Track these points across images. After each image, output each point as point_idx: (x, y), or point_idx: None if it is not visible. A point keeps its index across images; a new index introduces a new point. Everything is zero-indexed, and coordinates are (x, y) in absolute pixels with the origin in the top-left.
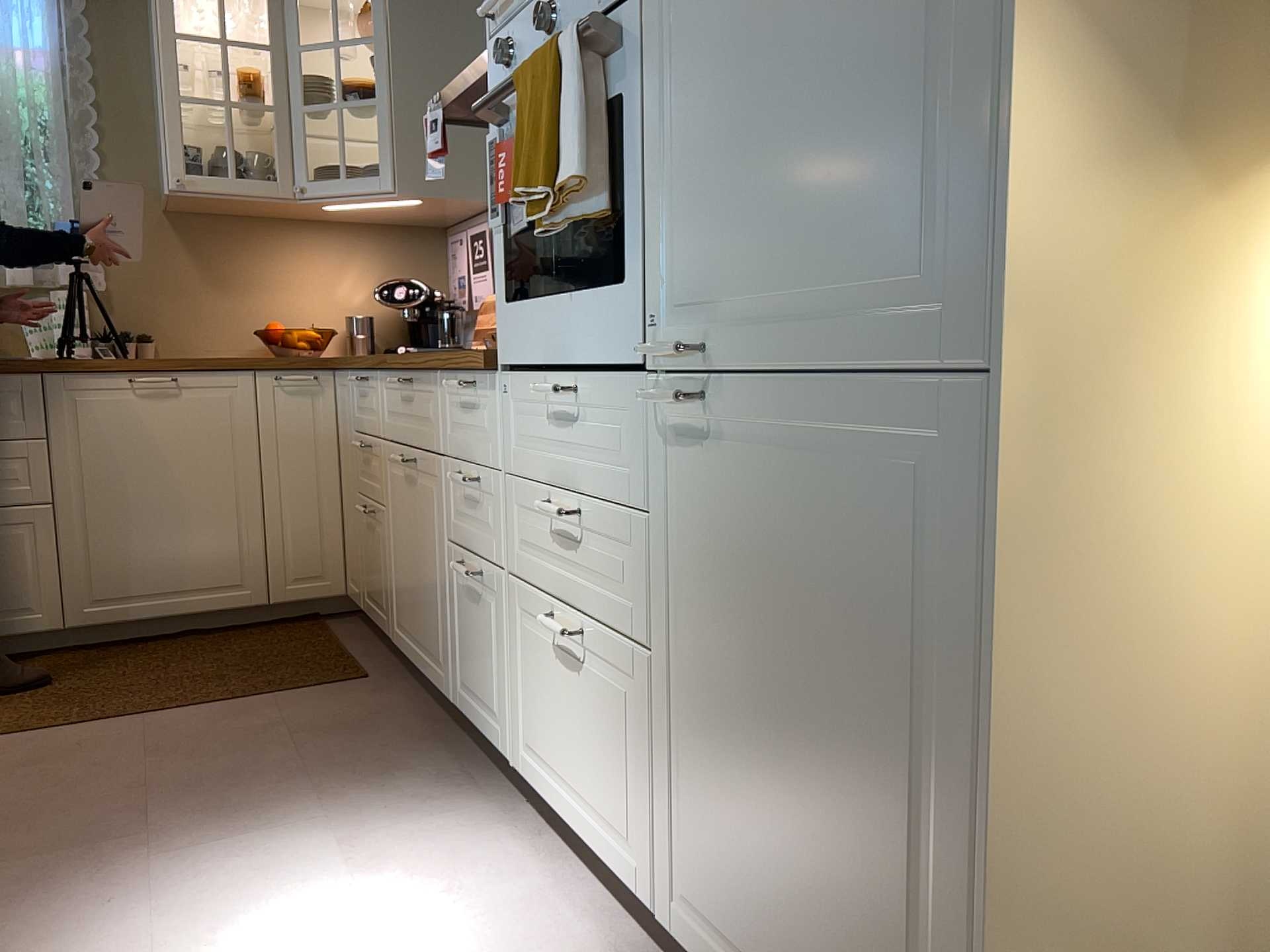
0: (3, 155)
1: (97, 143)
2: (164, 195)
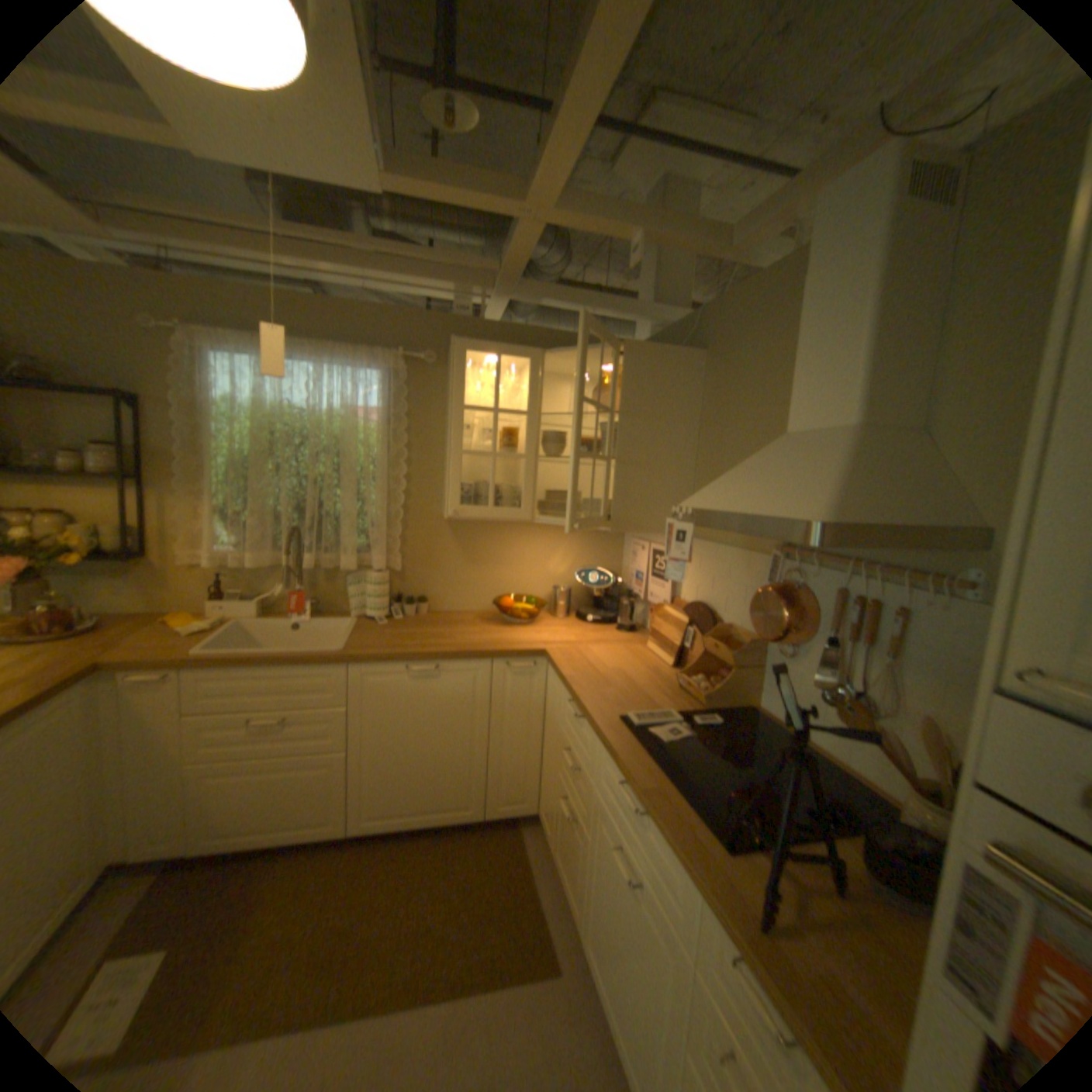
0: (346, 481)
1: (406, 472)
2: (445, 506)
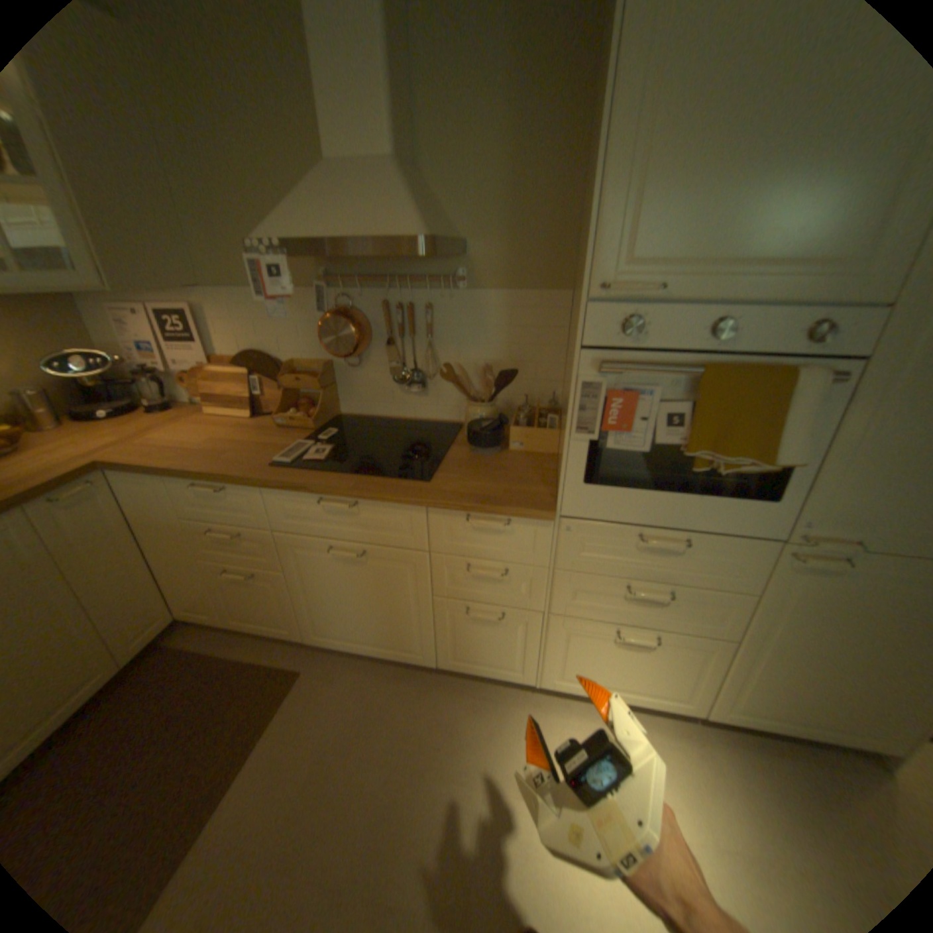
0: None
1: None
2: None
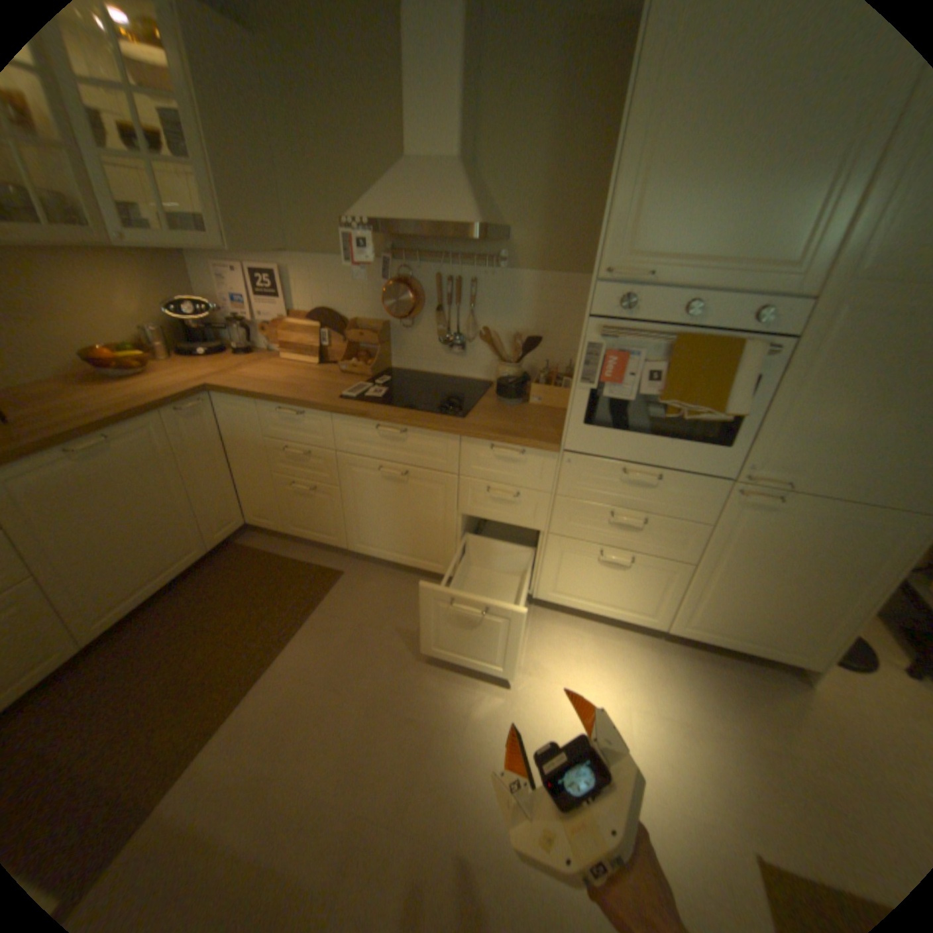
0: None
1: None
2: None
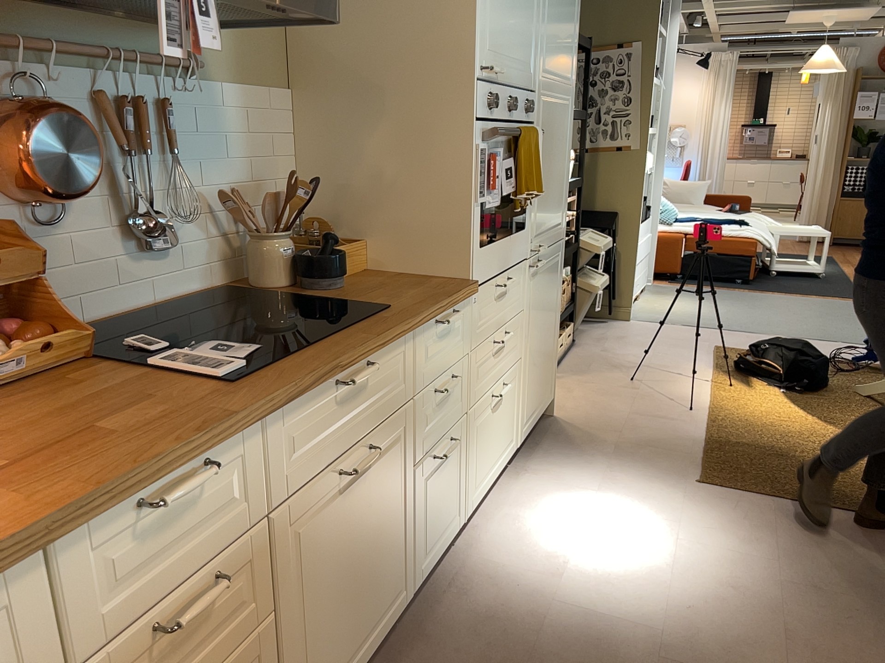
0: None
1: None
2: None
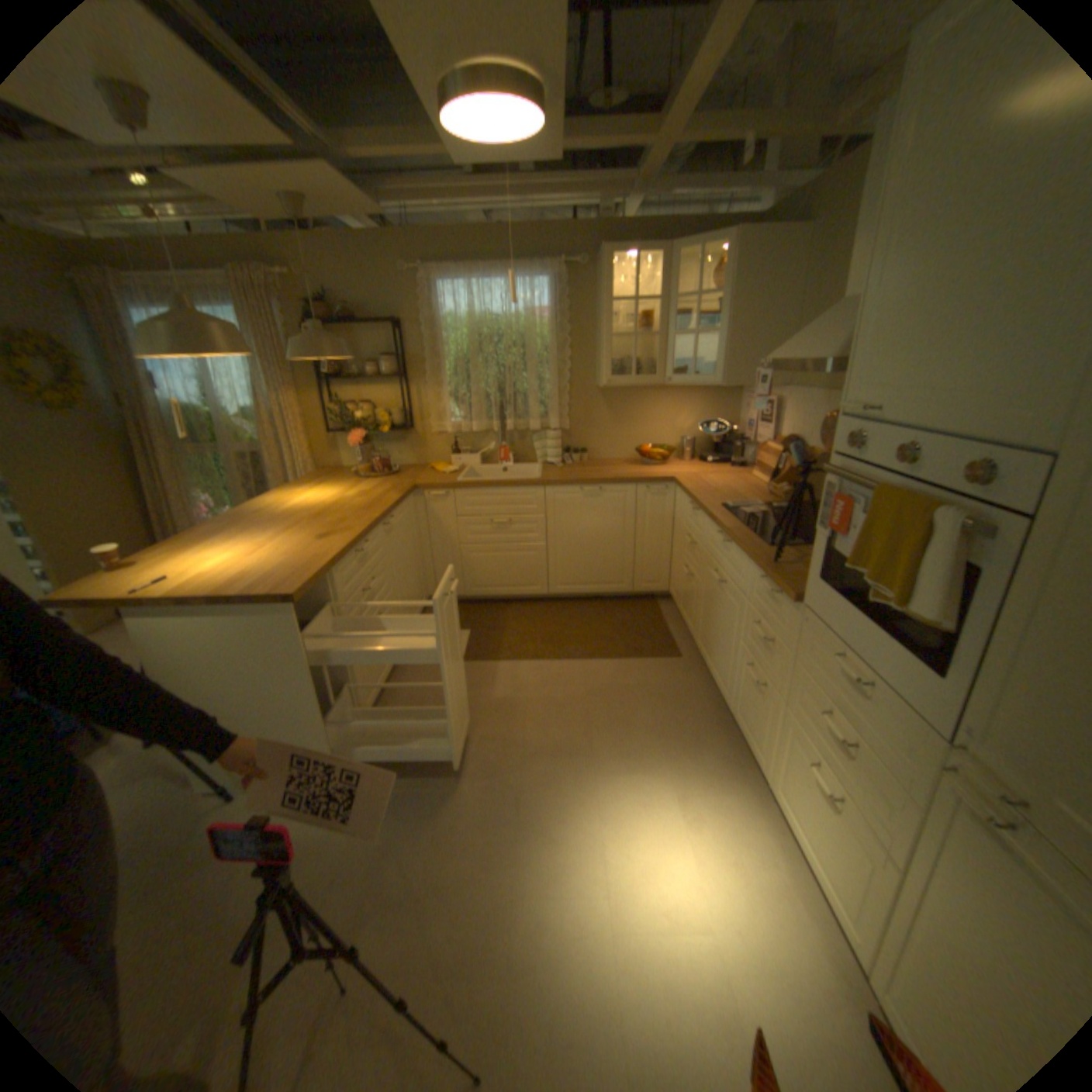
0: (529, 367)
1: (568, 356)
2: (597, 380)
